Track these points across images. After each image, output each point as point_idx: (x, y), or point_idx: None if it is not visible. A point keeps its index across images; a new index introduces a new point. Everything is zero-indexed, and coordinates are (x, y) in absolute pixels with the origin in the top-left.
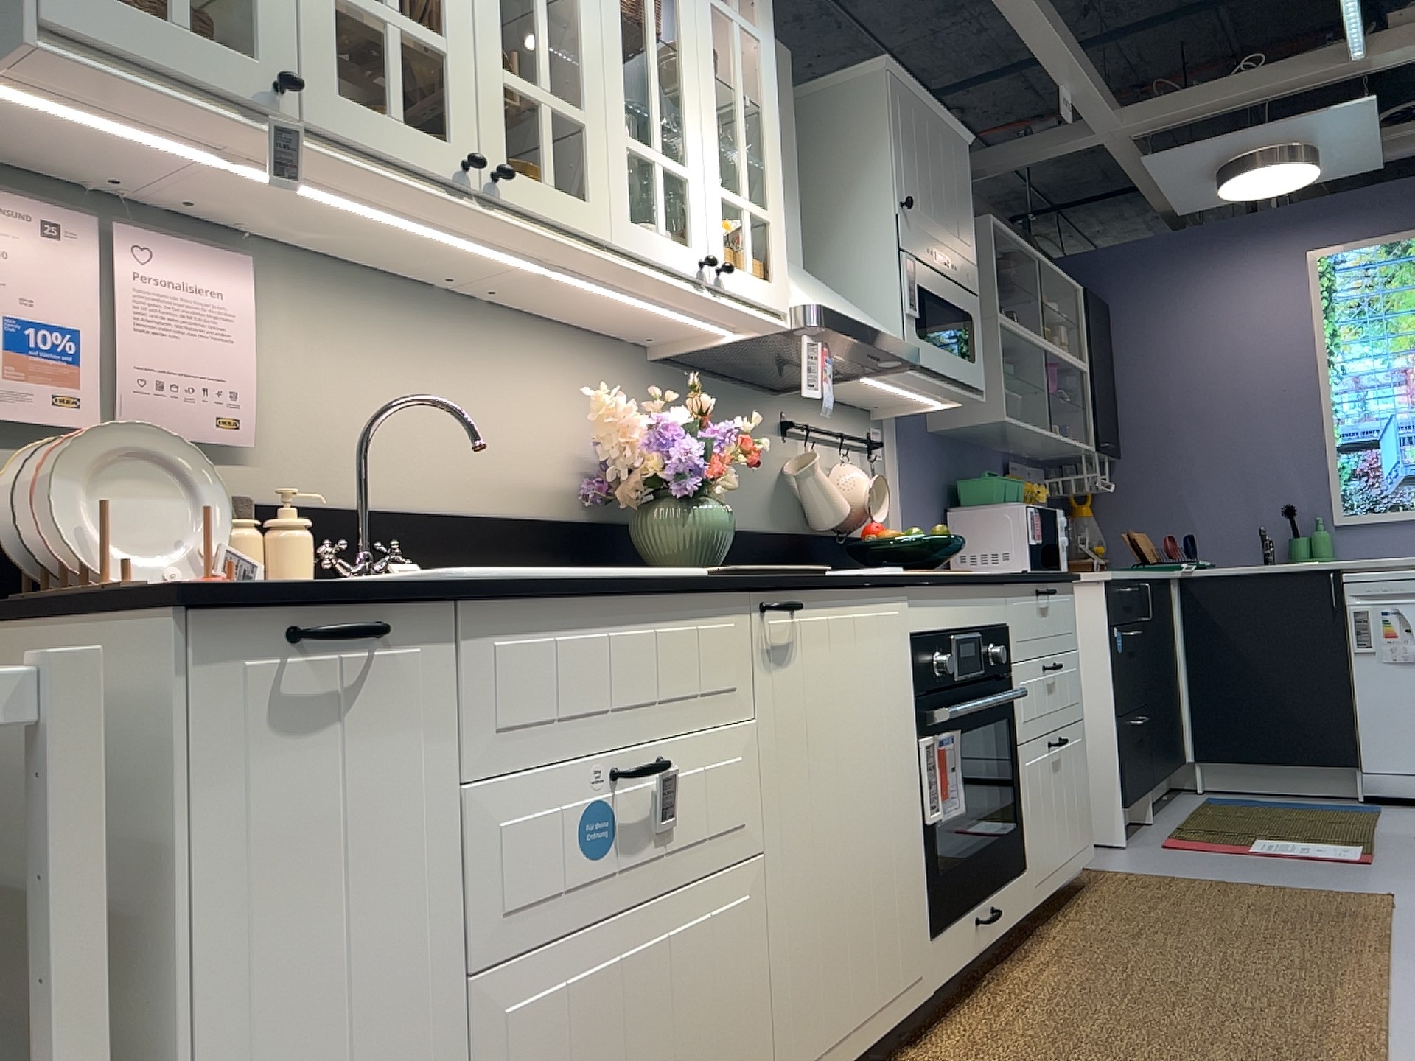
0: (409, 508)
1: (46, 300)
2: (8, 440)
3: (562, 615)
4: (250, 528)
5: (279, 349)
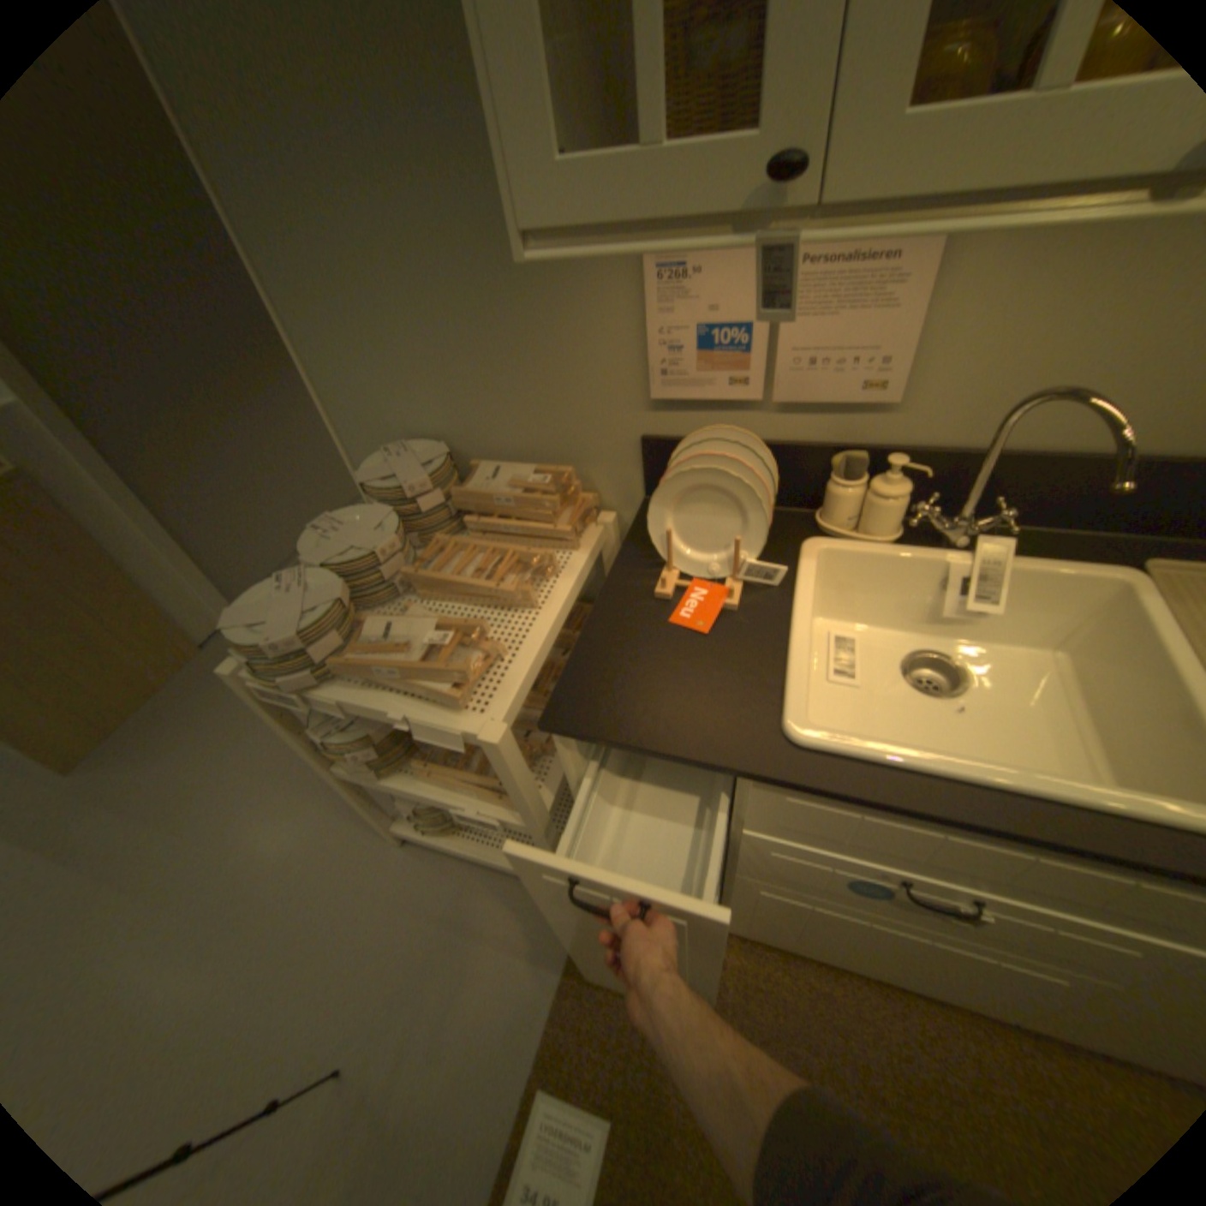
0: (1093, 450)
1: (728, 303)
2: (707, 406)
3: (889, 815)
4: (853, 488)
5: (974, 288)
